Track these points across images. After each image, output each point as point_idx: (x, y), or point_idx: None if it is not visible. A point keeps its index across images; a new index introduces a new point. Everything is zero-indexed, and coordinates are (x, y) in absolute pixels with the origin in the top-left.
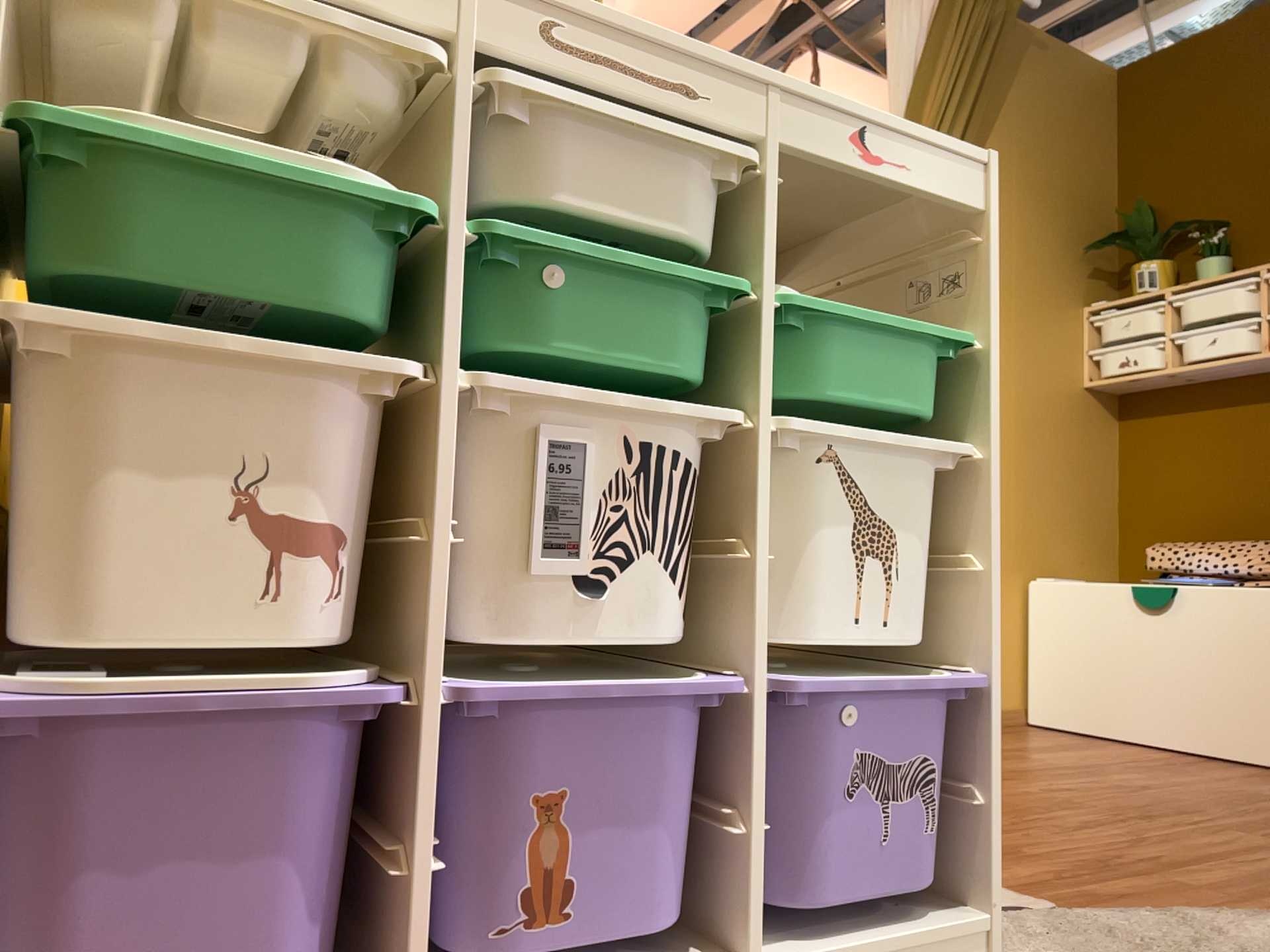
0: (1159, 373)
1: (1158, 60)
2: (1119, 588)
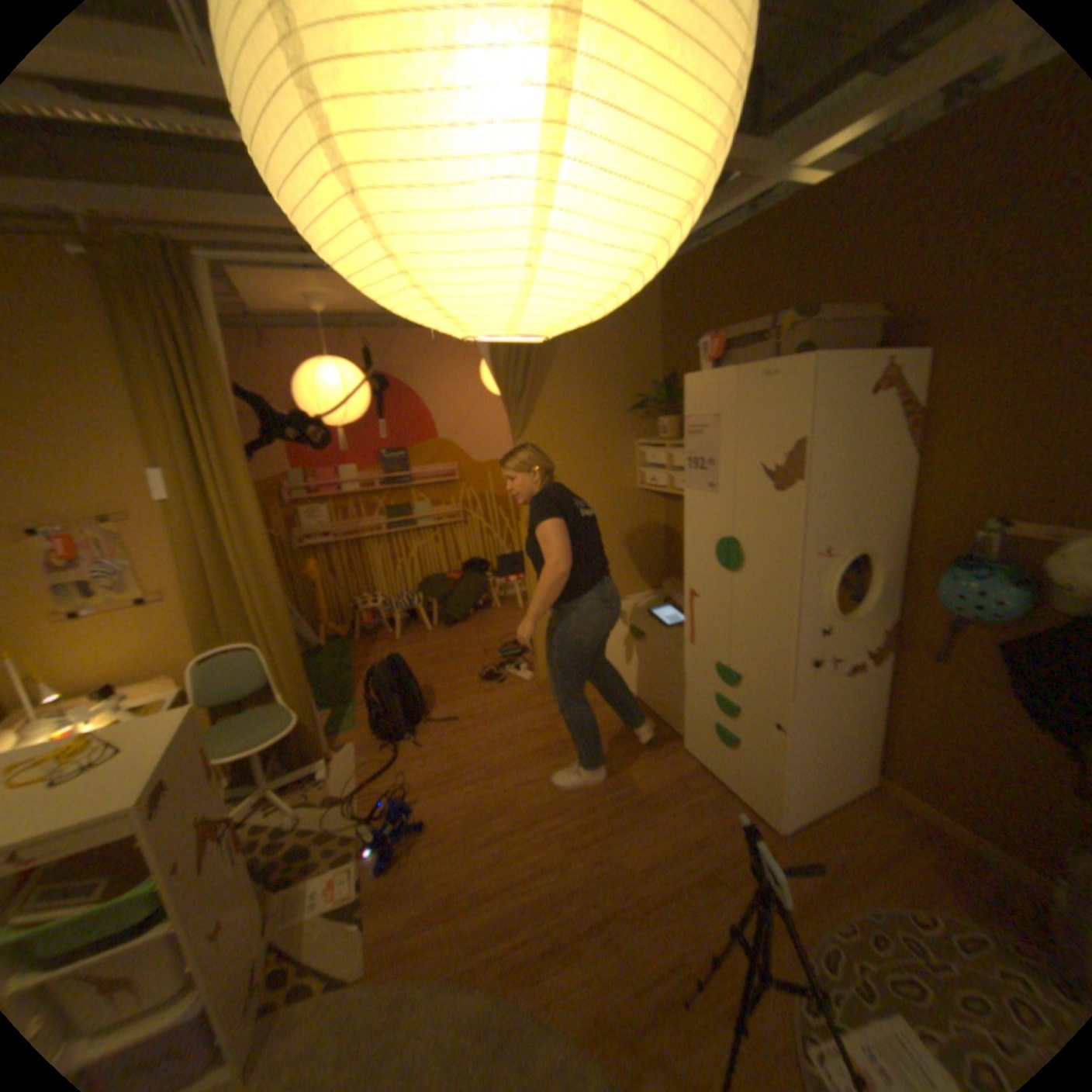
0: (668, 492)
1: (684, 258)
2: (627, 629)
